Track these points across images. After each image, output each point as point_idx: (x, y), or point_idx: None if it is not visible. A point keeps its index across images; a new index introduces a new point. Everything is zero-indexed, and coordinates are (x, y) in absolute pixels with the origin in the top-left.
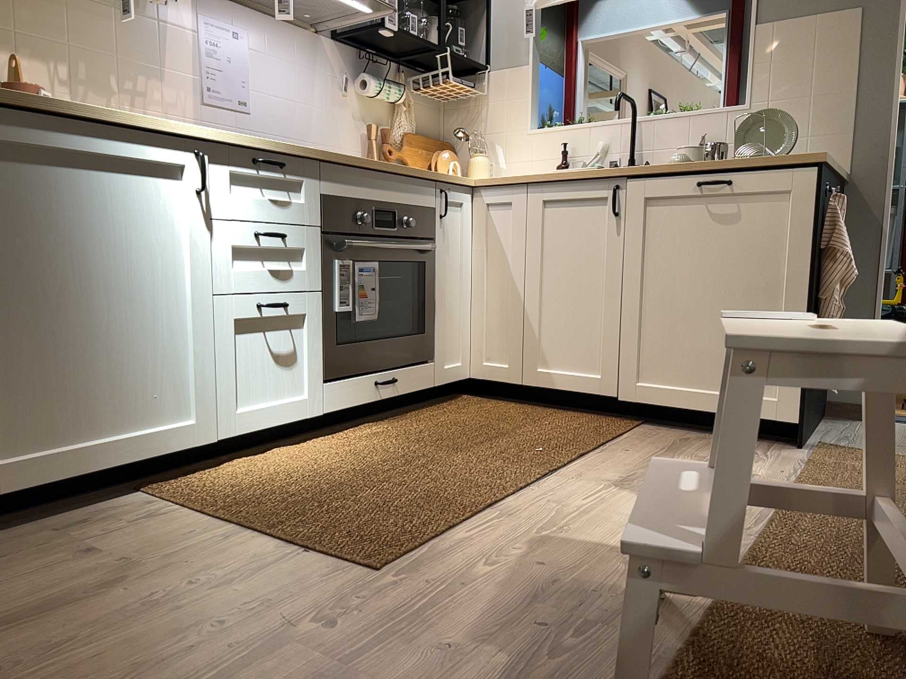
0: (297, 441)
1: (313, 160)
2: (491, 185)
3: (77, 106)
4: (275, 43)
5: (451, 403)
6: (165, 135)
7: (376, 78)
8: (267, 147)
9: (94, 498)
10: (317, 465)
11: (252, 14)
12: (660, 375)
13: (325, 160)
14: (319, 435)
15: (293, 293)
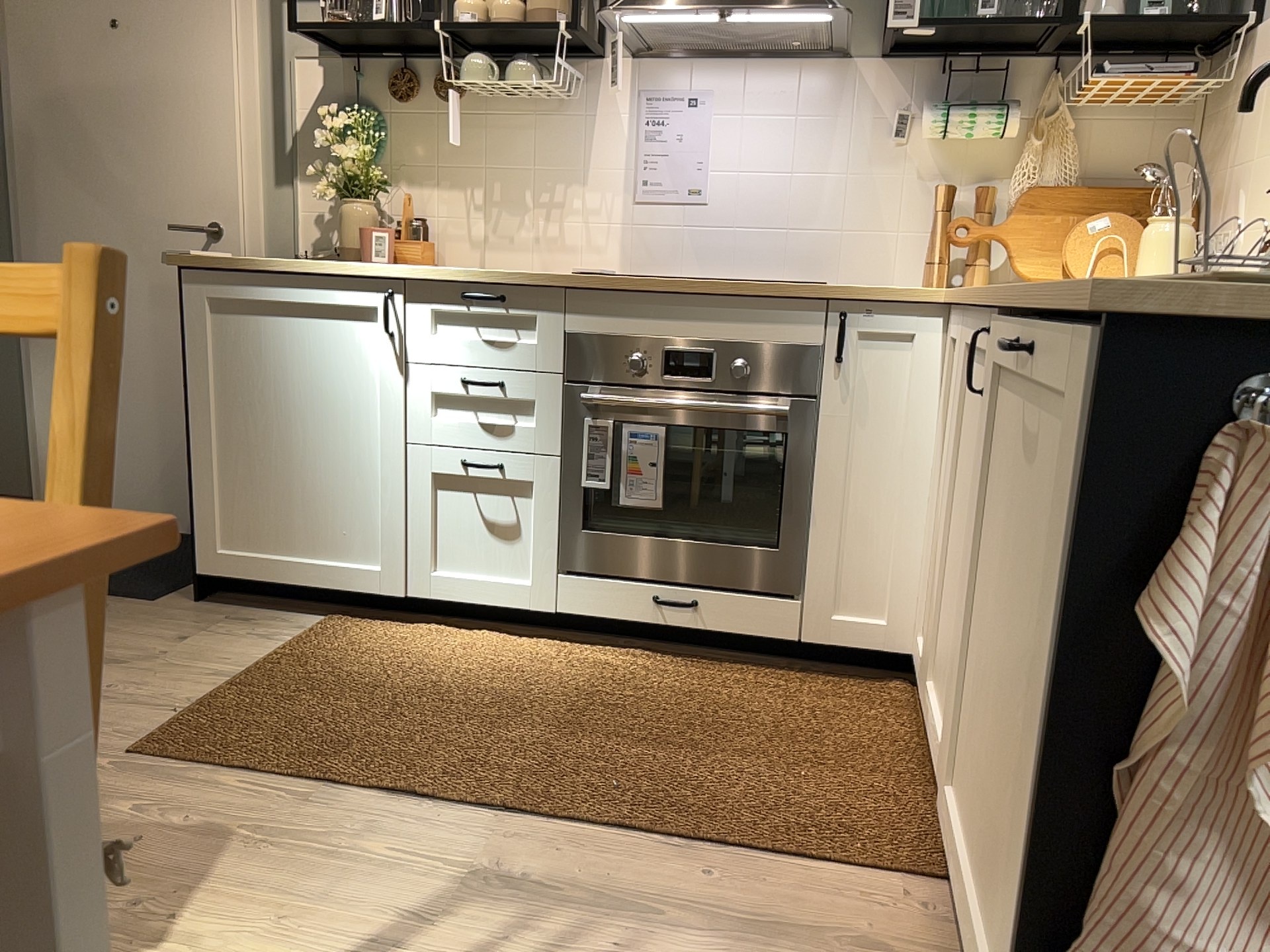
0: (538, 636)
1: (551, 291)
2: (950, 311)
3: (281, 264)
4: (756, 95)
5: (849, 682)
6: (357, 280)
7: (930, 110)
8: (475, 280)
9: (308, 608)
10: (441, 661)
11: (737, 63)
12: (962, 796)
13: (570, 289)
14: (581, 640)
15: (515, 455)
